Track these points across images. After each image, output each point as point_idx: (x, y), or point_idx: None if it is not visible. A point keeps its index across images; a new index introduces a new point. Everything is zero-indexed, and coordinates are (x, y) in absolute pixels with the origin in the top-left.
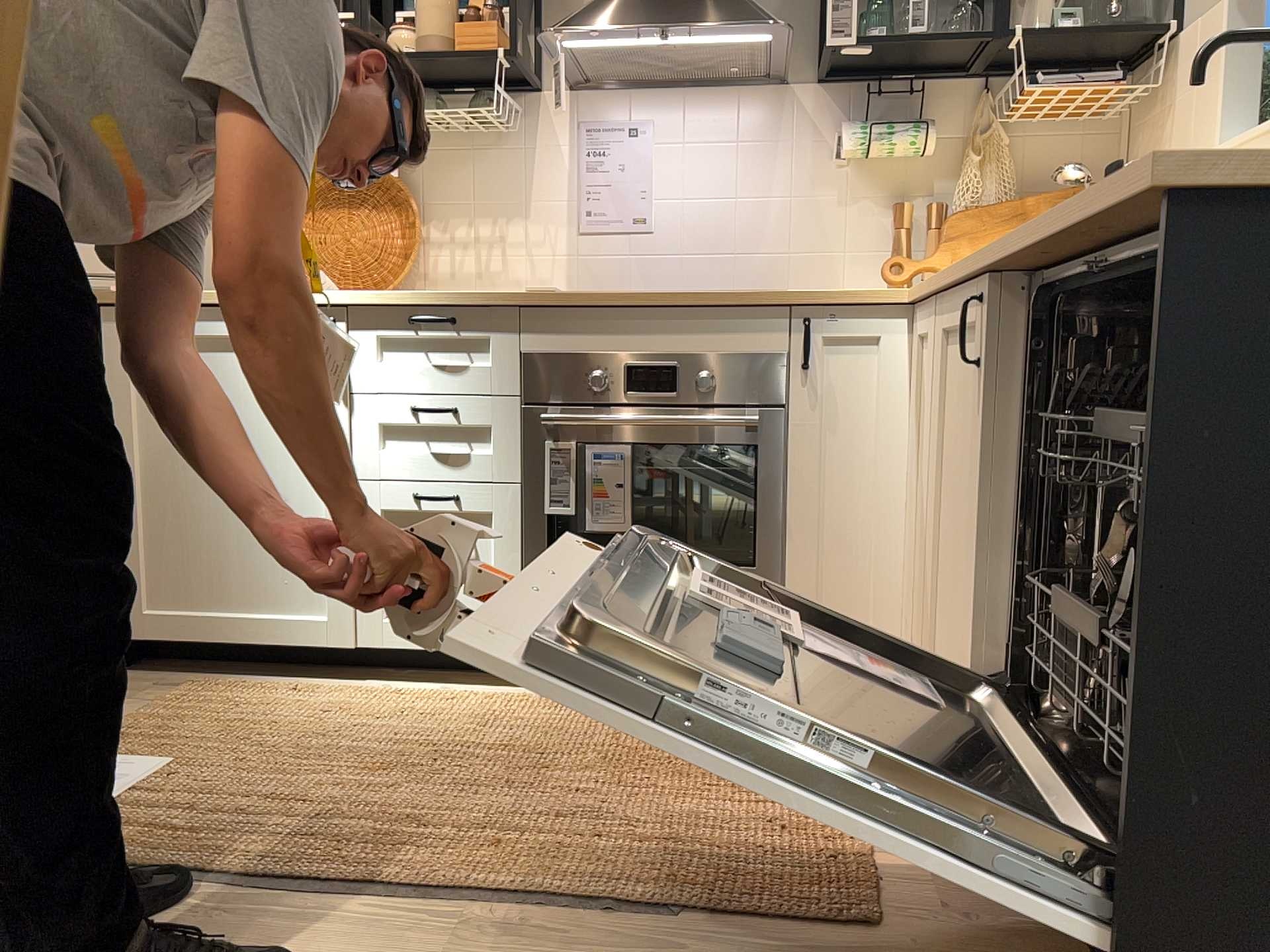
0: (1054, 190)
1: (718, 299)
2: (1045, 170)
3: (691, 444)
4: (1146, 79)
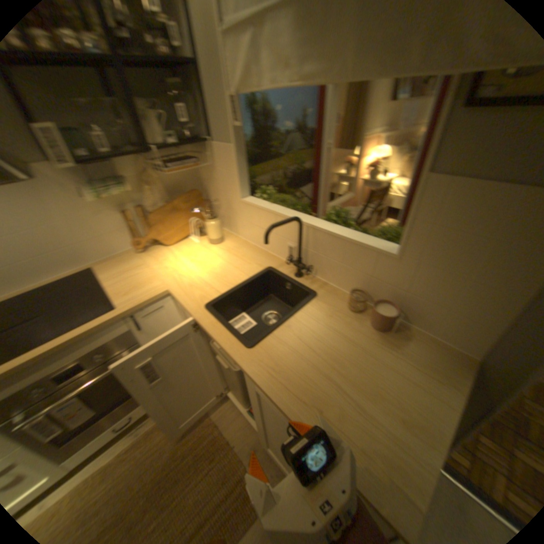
0: (176, 186)
1: (81, 335)
2: (170, 180)
3: (99, 377)
4: (200, 151)
